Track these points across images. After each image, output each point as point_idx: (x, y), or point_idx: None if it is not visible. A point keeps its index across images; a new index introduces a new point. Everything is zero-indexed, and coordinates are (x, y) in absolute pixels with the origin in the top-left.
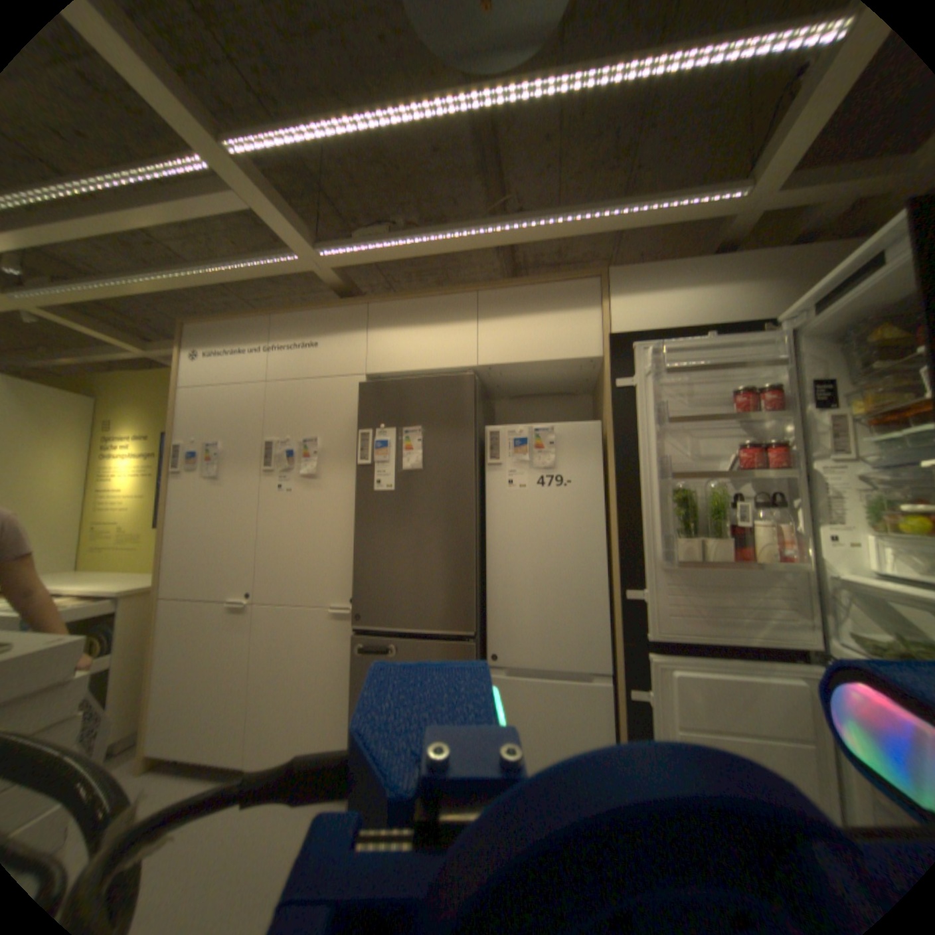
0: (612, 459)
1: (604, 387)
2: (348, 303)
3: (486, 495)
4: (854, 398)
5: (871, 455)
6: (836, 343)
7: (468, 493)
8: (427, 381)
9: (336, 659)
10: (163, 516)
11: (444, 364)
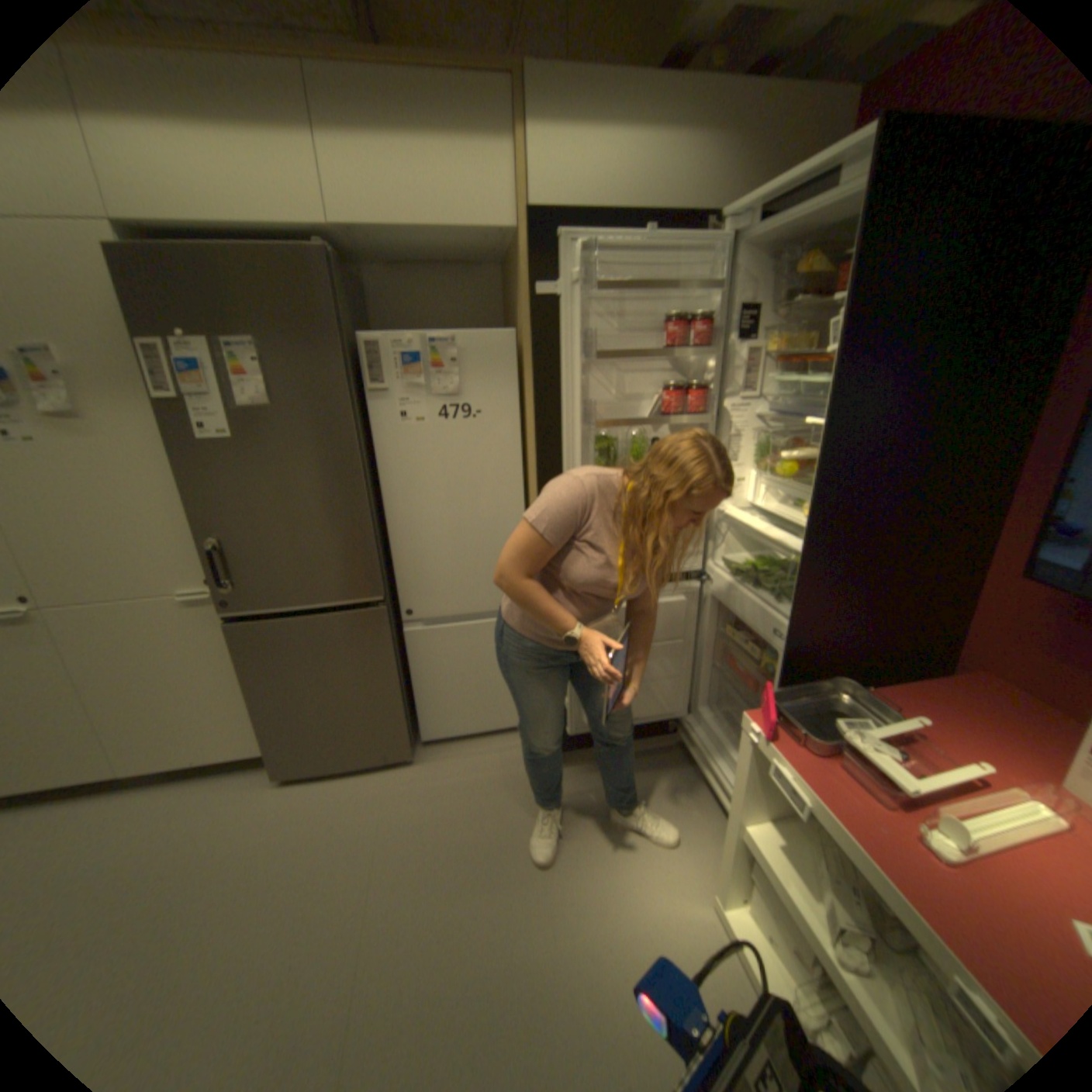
0: (530, 383)
1: (519, 278)
2: None
3: (374, 431)
4: (771, 331)
5: (771, 394)
6: (771, 259)
7: (349, 437)
8: (244, 252)
9: (207, 649)
10: None
11: (269, 216)
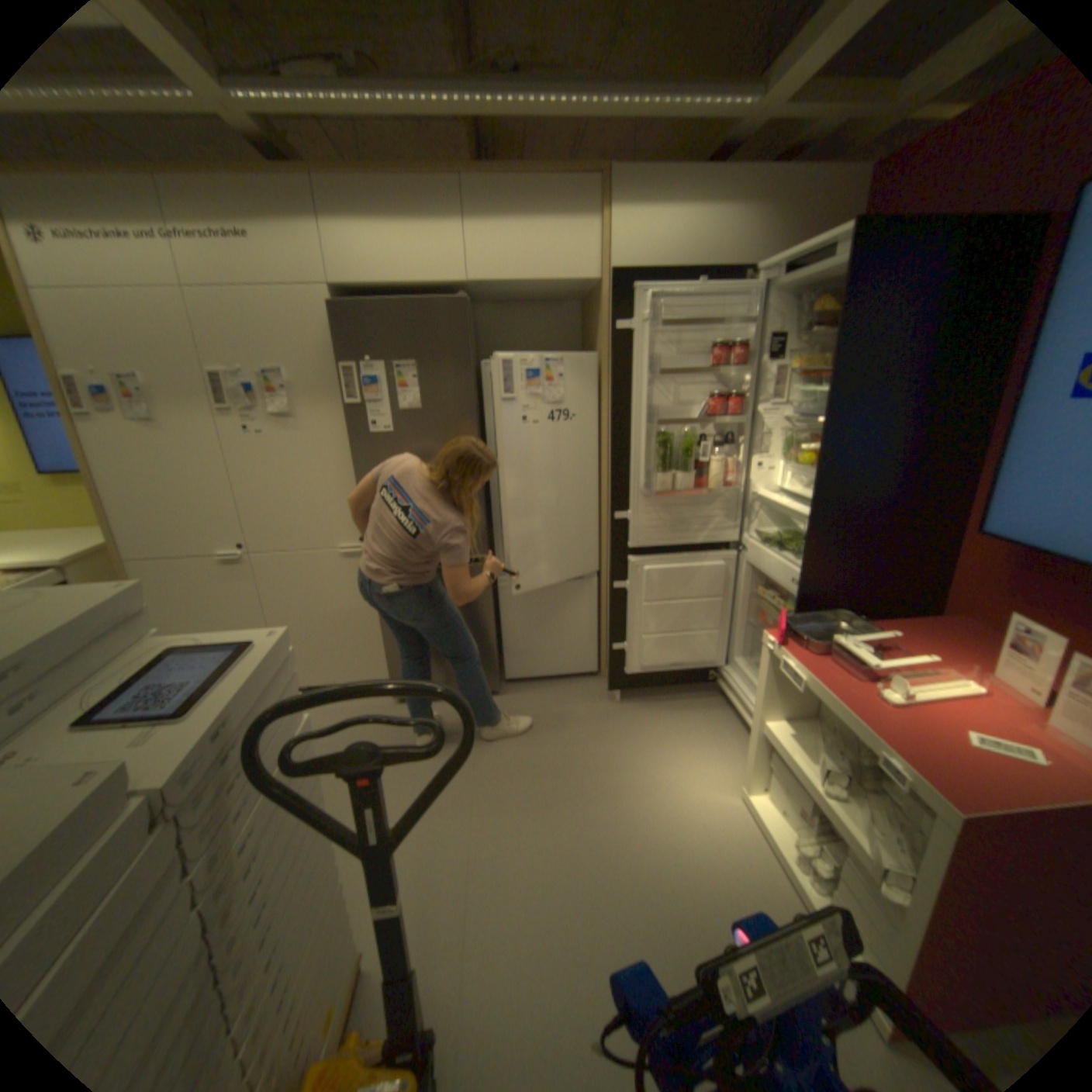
0: (606, 394)
1: (601, 315)
2: (281, 171)
3: (487, 429)
4: (796, 353)
5: (796, 401)
6: (796, 299)
7: (473, 433)
8: (415, 304)
9: (356, 591)
10: (88, 469)
11: (429, 278)
